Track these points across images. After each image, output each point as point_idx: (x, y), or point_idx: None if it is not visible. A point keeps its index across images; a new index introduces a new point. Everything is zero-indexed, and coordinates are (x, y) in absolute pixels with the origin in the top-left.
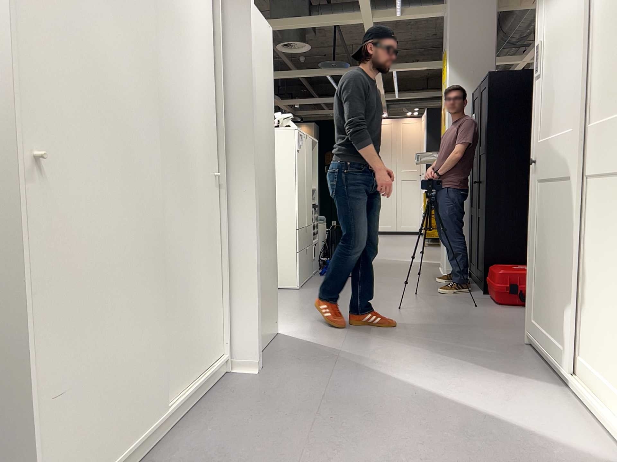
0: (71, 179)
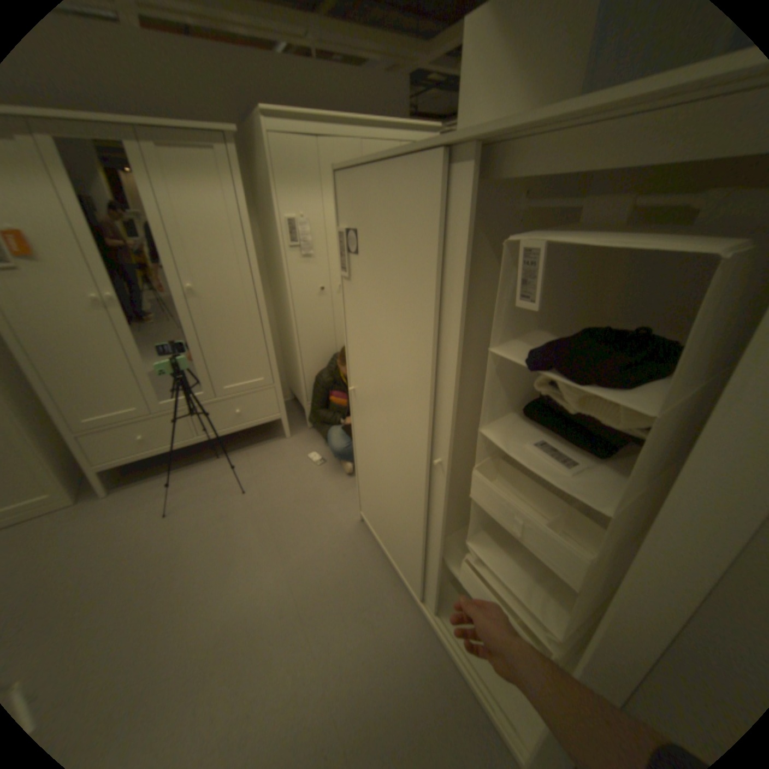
0: (350, 397)
